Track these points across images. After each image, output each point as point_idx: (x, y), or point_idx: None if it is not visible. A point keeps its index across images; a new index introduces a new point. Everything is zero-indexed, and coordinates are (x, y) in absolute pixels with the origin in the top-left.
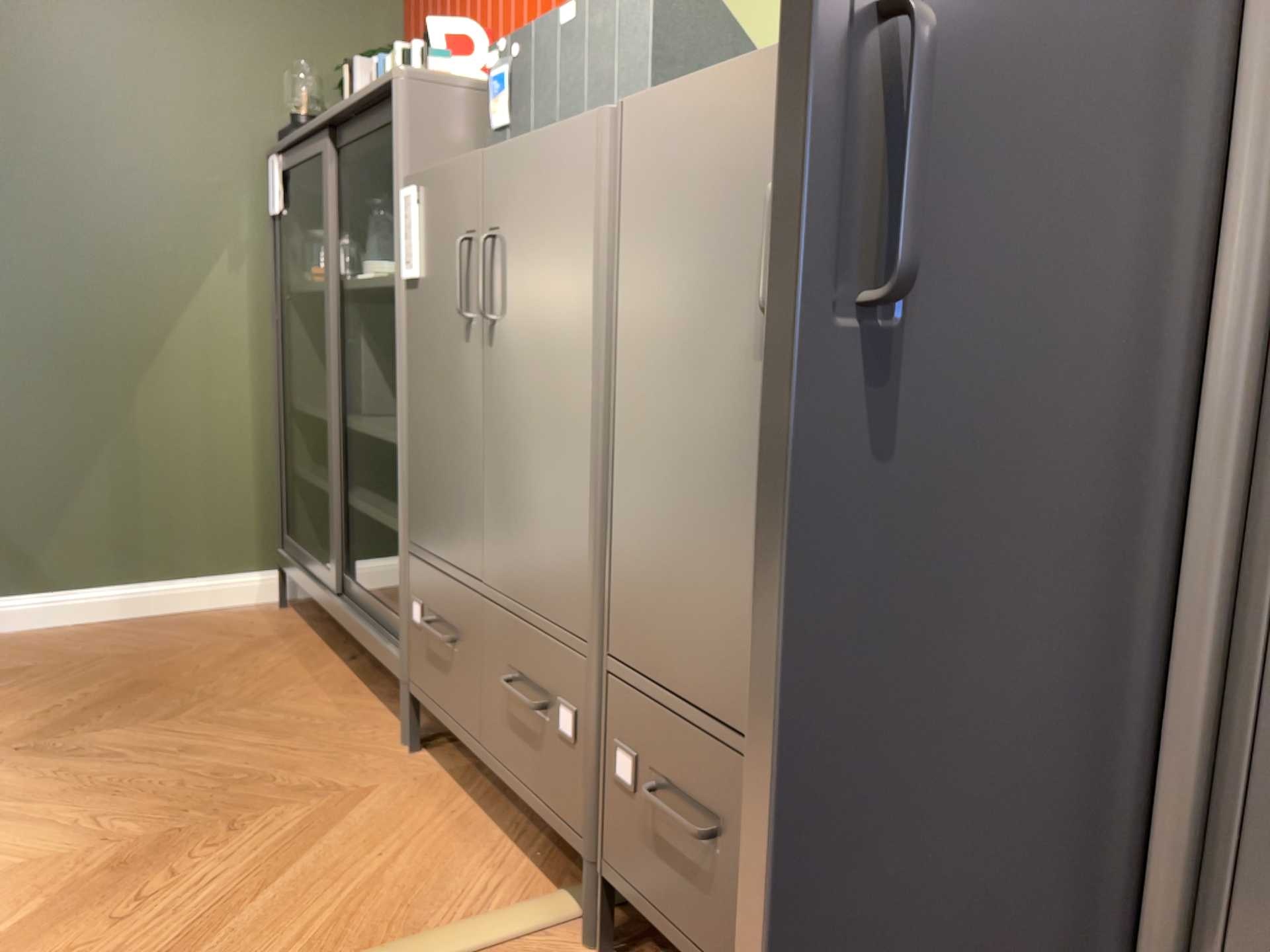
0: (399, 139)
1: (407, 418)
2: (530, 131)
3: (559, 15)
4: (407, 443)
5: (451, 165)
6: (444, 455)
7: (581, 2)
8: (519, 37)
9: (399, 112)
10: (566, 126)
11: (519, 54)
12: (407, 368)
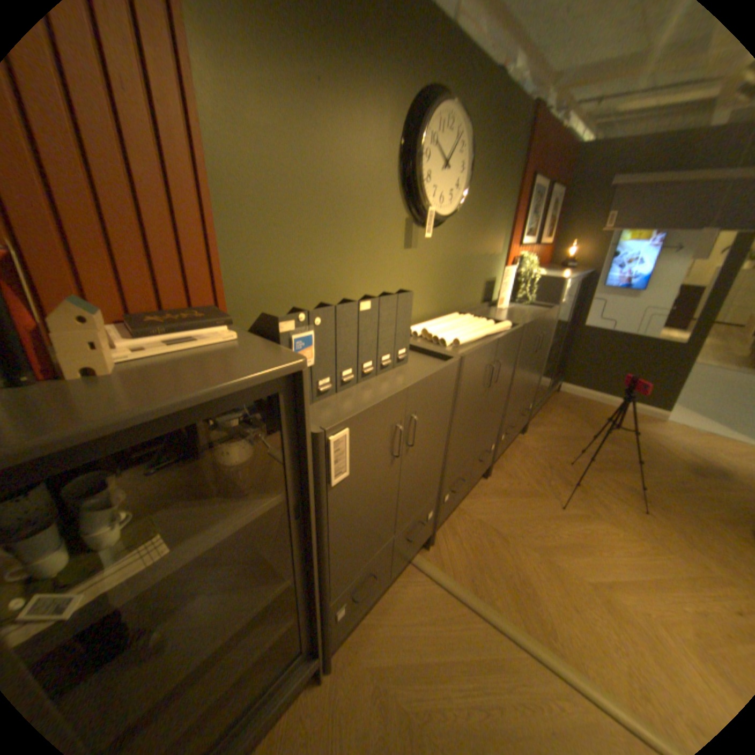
0: (309, 407)
1: (329, 551)
2: (335, 362)
3: (358, 303)
4: (329, 562)
5: (380, 400)
6: (371, 524)
7: (376, 300)
8: (321, 310)
9: (308, 389)
10: (444, 365)
11: (321, 320)
12: (329, 529)
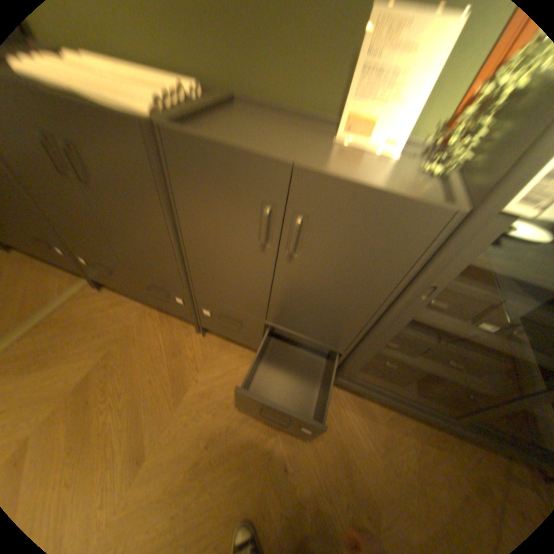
0: None
1: None
2: None
3: None
4: None
5: None
6: None
7: None
8: None
9: None
10: None
11: None
12: None
